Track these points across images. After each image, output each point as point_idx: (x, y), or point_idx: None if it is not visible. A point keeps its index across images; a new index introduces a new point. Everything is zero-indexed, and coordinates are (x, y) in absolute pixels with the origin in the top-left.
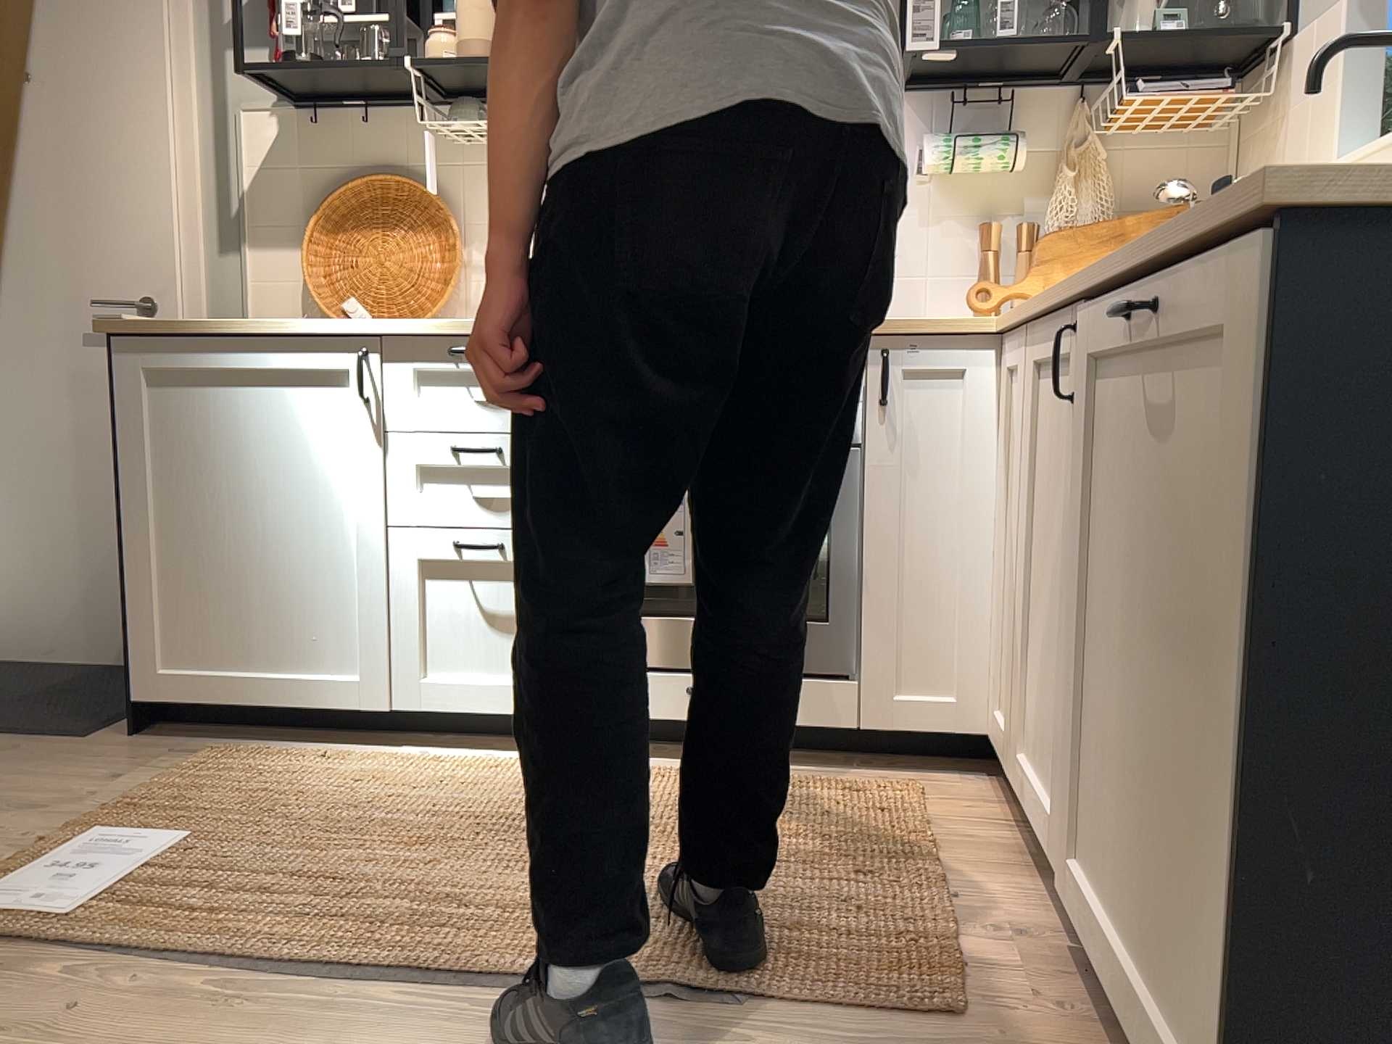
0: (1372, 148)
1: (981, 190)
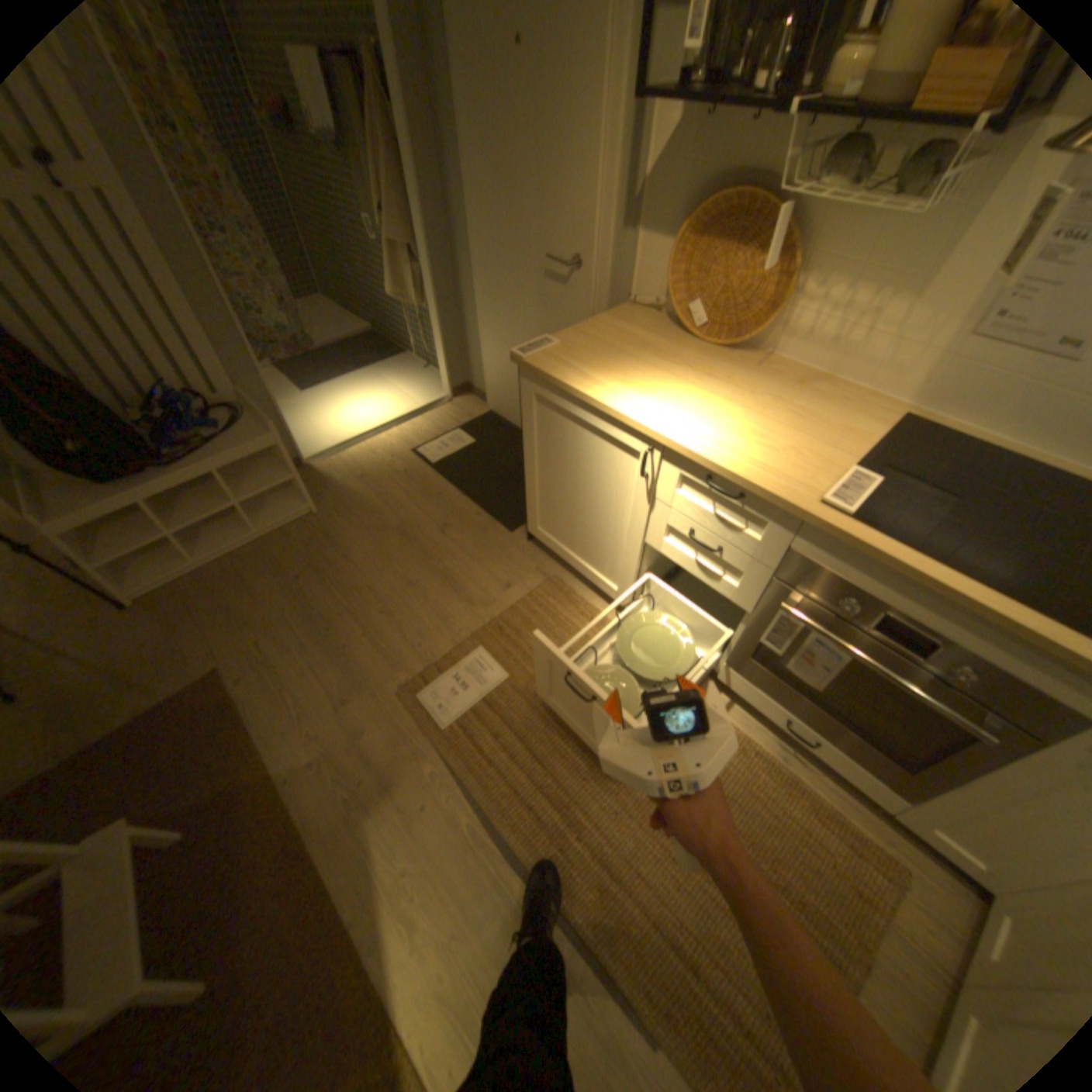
0: None
1: None
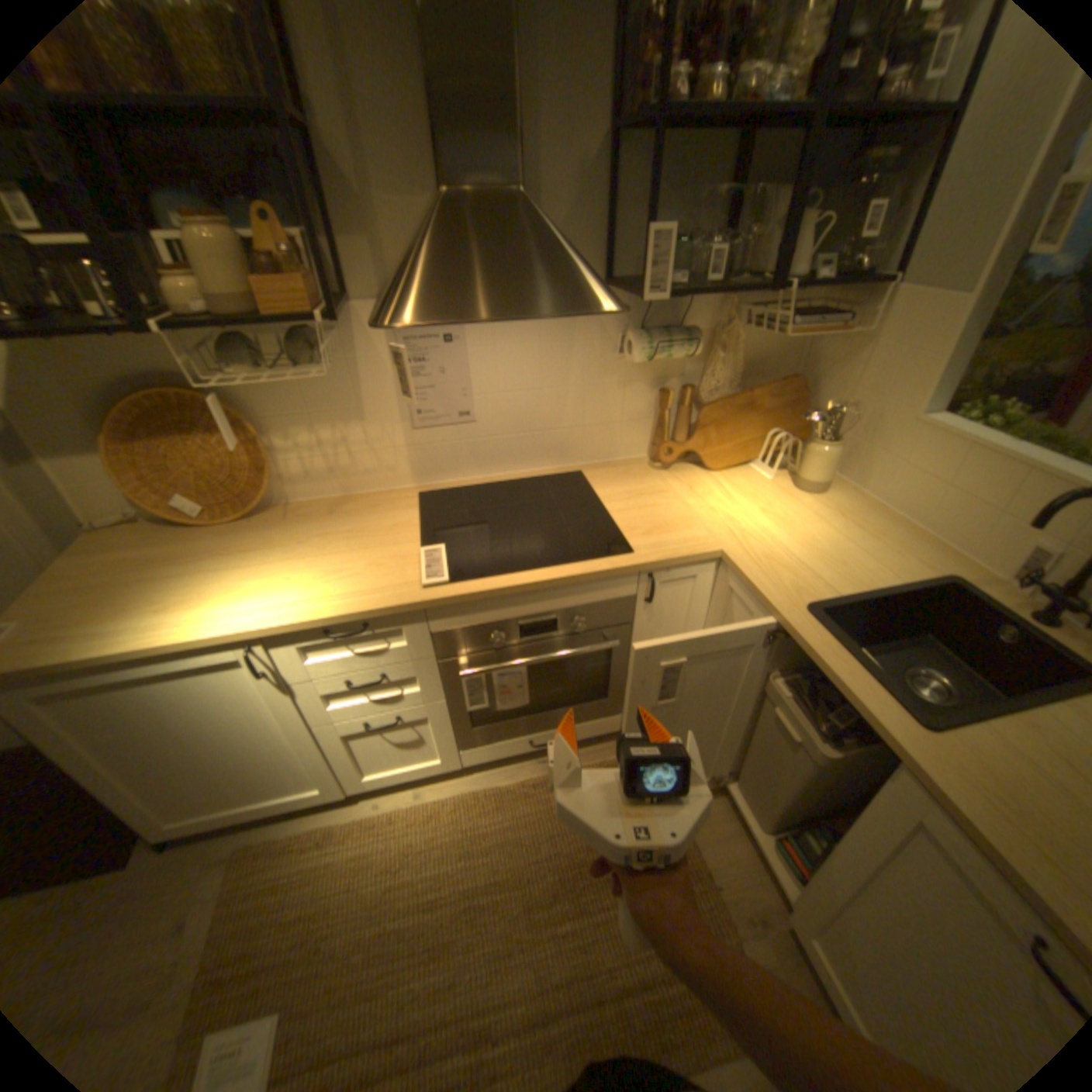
0: (968, 435)
1: (661, 360)
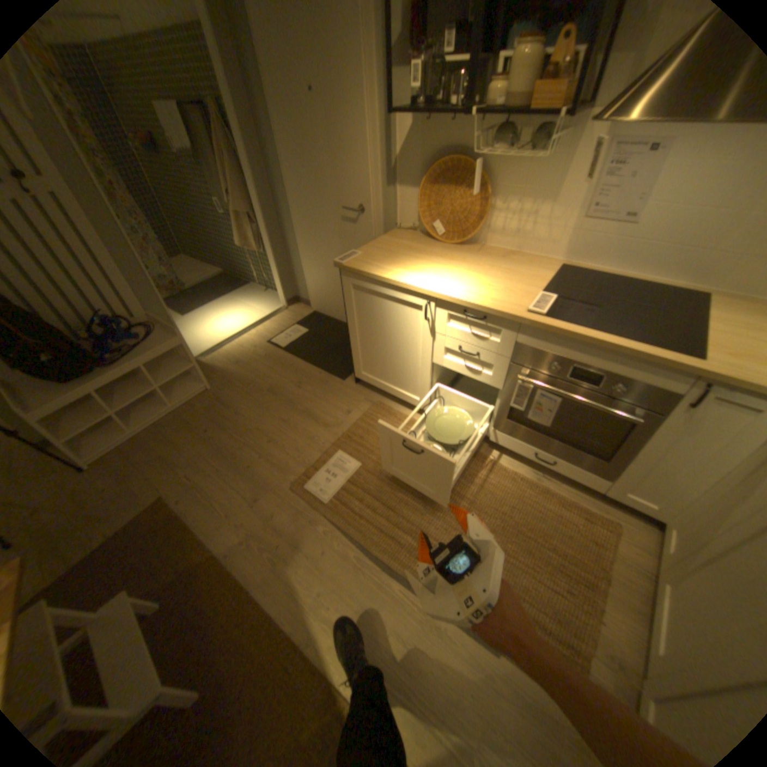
0: None
1: None
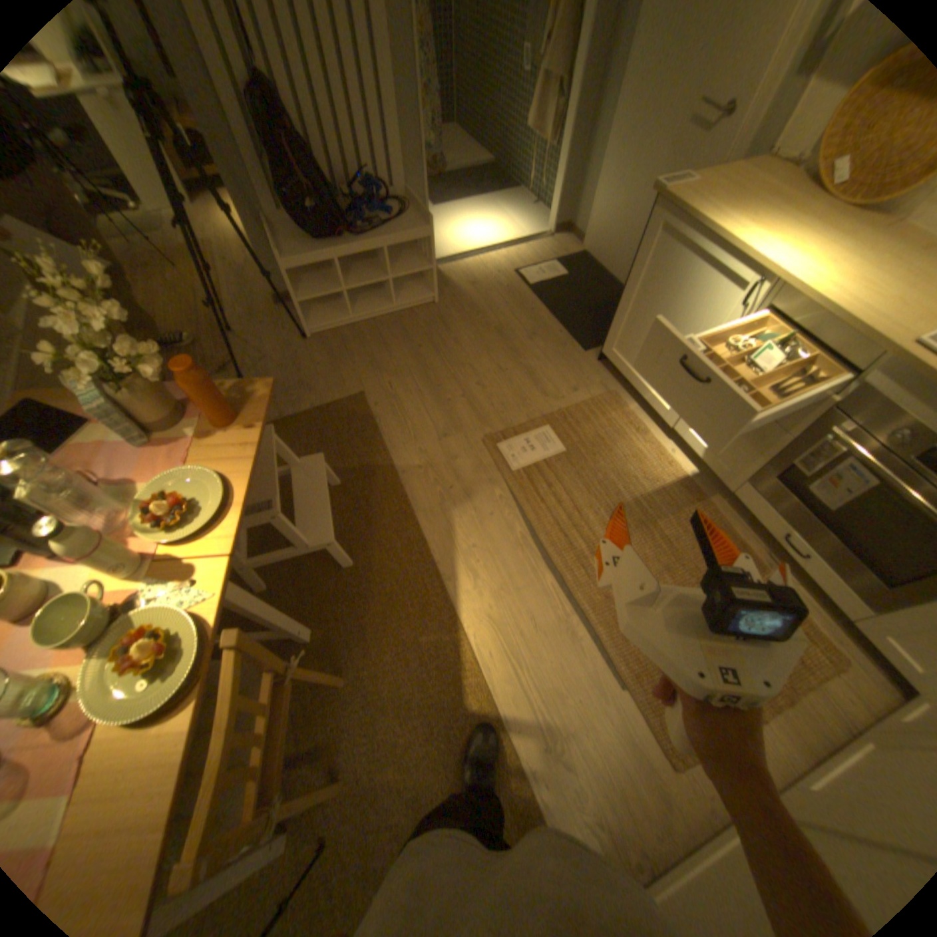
0: None
1: None
